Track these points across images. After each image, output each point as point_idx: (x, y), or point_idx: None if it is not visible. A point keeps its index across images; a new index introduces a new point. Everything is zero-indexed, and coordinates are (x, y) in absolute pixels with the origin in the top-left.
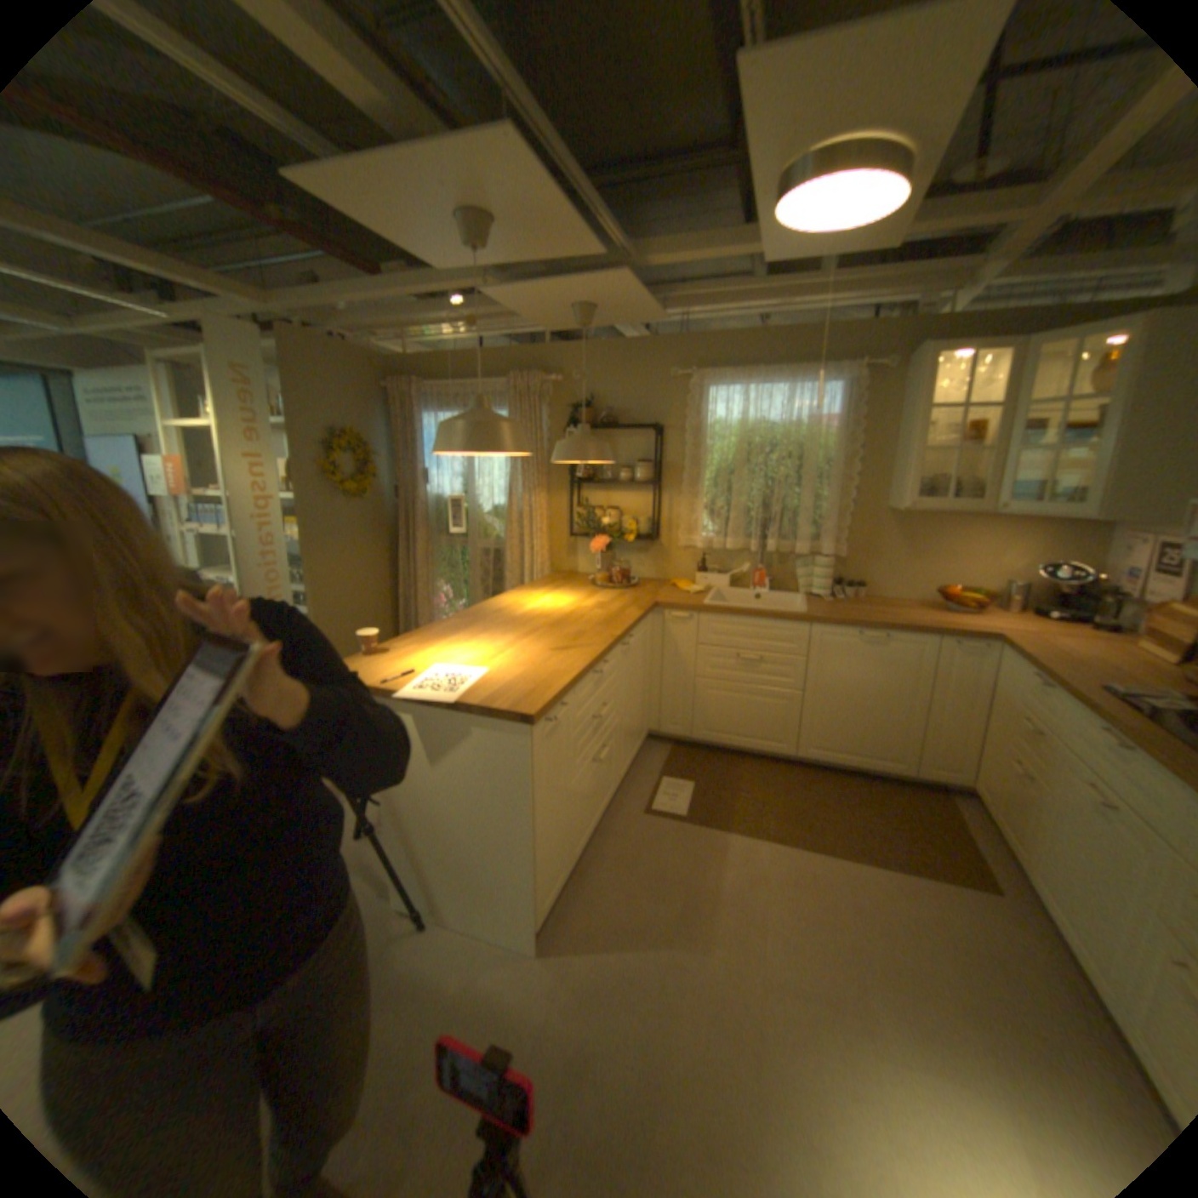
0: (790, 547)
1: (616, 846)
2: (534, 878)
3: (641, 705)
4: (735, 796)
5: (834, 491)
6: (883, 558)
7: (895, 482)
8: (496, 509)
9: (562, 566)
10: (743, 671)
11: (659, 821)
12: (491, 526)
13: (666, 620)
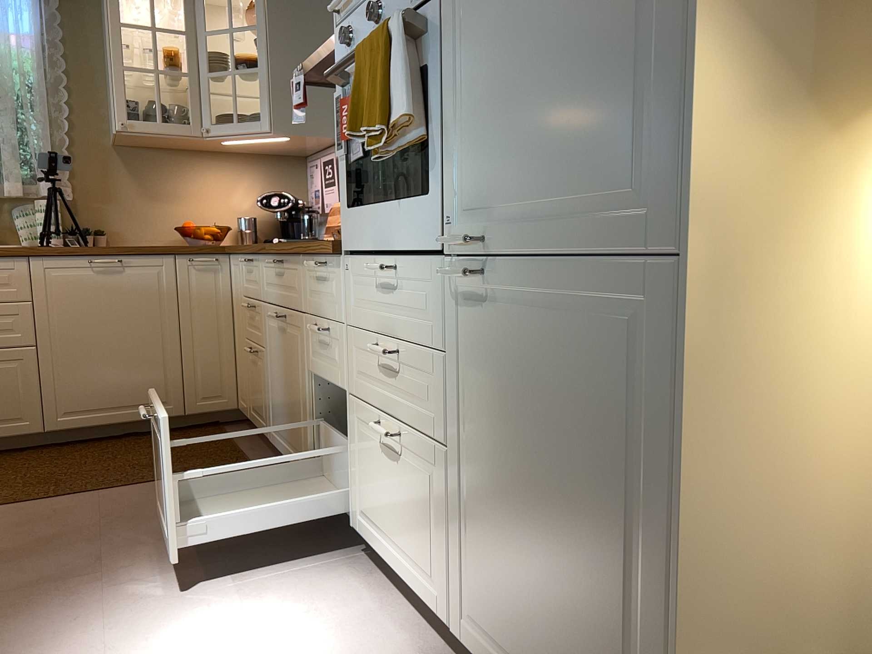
0: (1, 192)
1: None
2: None
3: None
4: None
5: (41, 119)
6: (118, 202)
7: (111, 115)
8: None
9: None
10: None
11: None
12: None
13: None
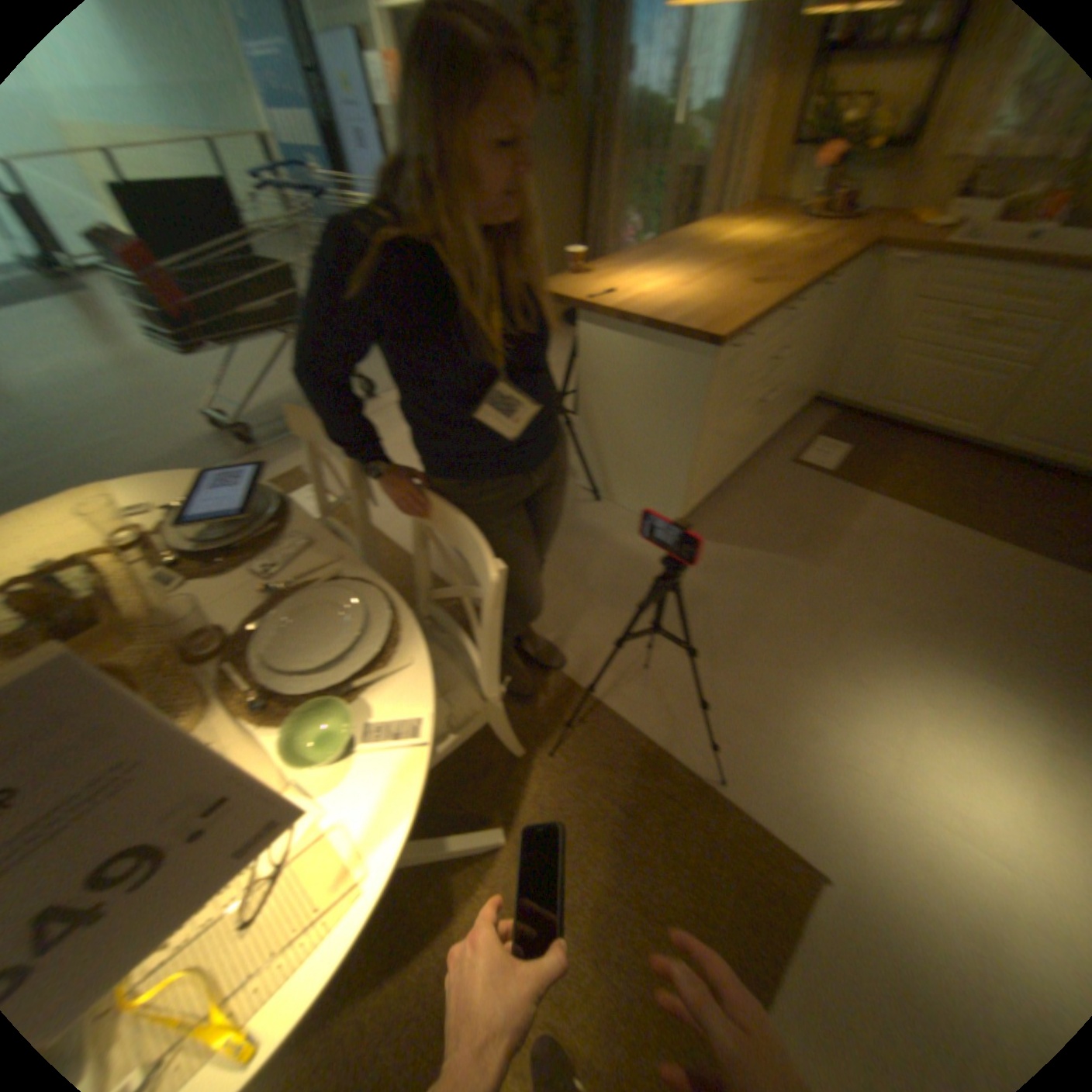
0: None
1: (758, 480)
2: (691, 480)
3: (821, 362)
4: (893, 464)
5: None
6: None
7: None
8: (709, 107)
9: (772, 190)
10: (963, 334)
11: (805, 470)
12: (698, 133)
13: (887, 263)
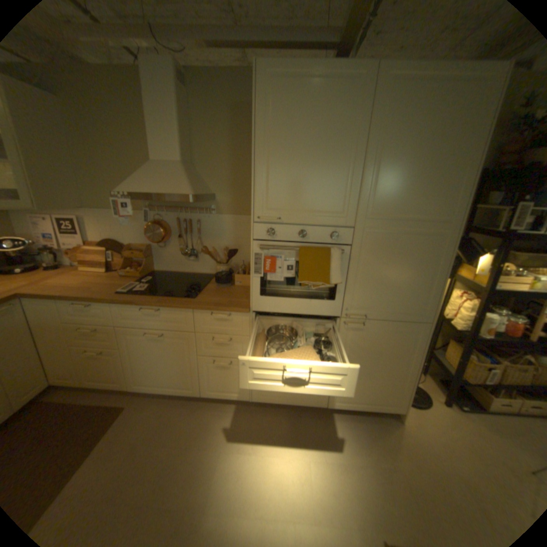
0: None
1: None
2: None
3: None
4: None
5: None
6: None
7: None
8: None
9: None
10: None
11: None
12: None
13: None
